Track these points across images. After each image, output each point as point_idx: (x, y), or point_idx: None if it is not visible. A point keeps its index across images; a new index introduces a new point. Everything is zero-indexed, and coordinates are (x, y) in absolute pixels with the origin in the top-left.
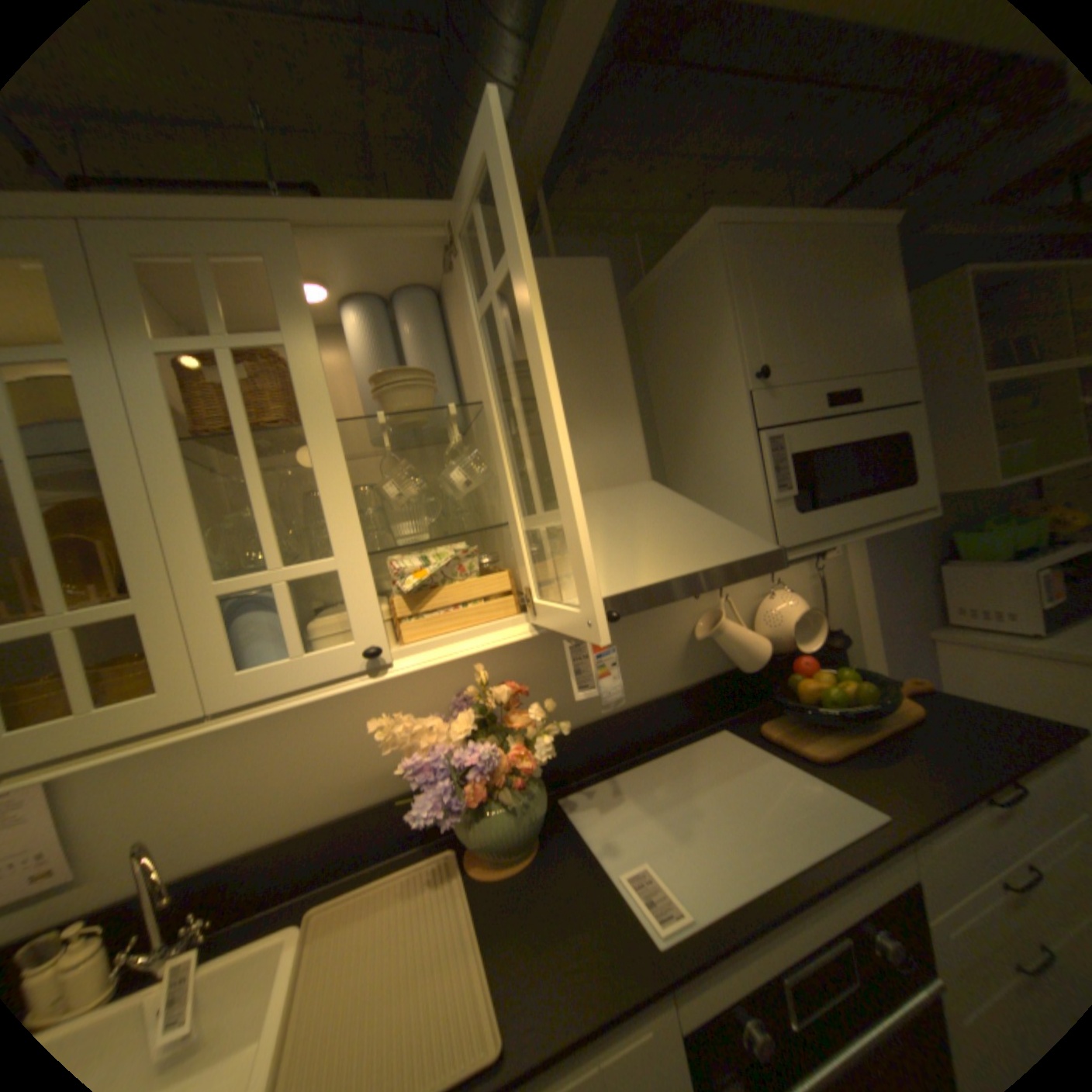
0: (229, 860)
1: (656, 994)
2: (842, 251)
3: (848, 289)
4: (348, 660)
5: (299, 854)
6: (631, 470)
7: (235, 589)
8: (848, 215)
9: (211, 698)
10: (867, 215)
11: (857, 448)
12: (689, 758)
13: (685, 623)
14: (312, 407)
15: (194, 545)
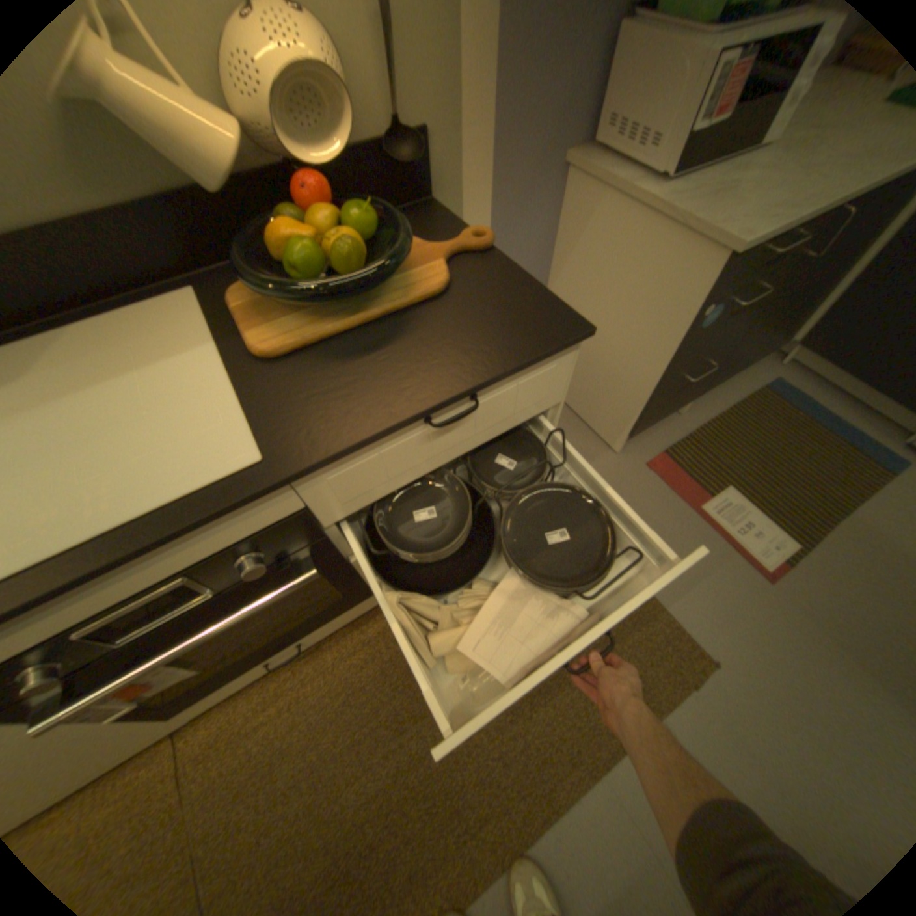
0: None
1: None
2: None
3: None
4: None
5: None
6: None
7: None
8: None
9: None
10: None
11: None
12: (115, 326)
13: None
14: None
15: None
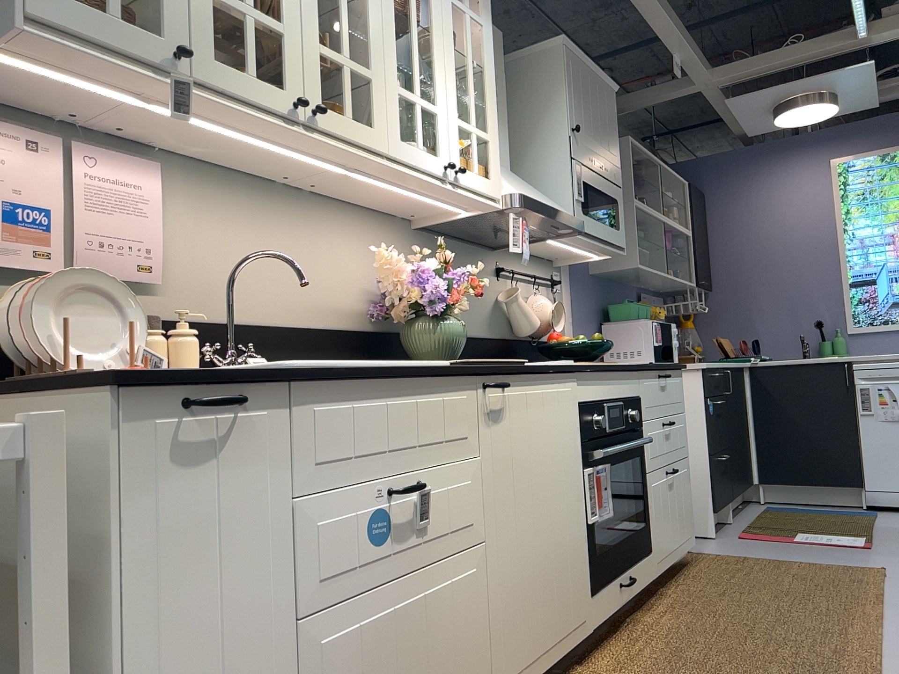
0: (250, 325)
1: (575, 367)
2: (600, 91)
3: (602, 111)
4: (437, 165)
5: (291, 342)
6: (505, 159)
7: (405, 95)
8: (603, 75)
9: (392, 147)
10: (609, 80)
11: (600, 197)
12: None
13: (494, 293)
14: (437, 25)
15: (394, 61)
